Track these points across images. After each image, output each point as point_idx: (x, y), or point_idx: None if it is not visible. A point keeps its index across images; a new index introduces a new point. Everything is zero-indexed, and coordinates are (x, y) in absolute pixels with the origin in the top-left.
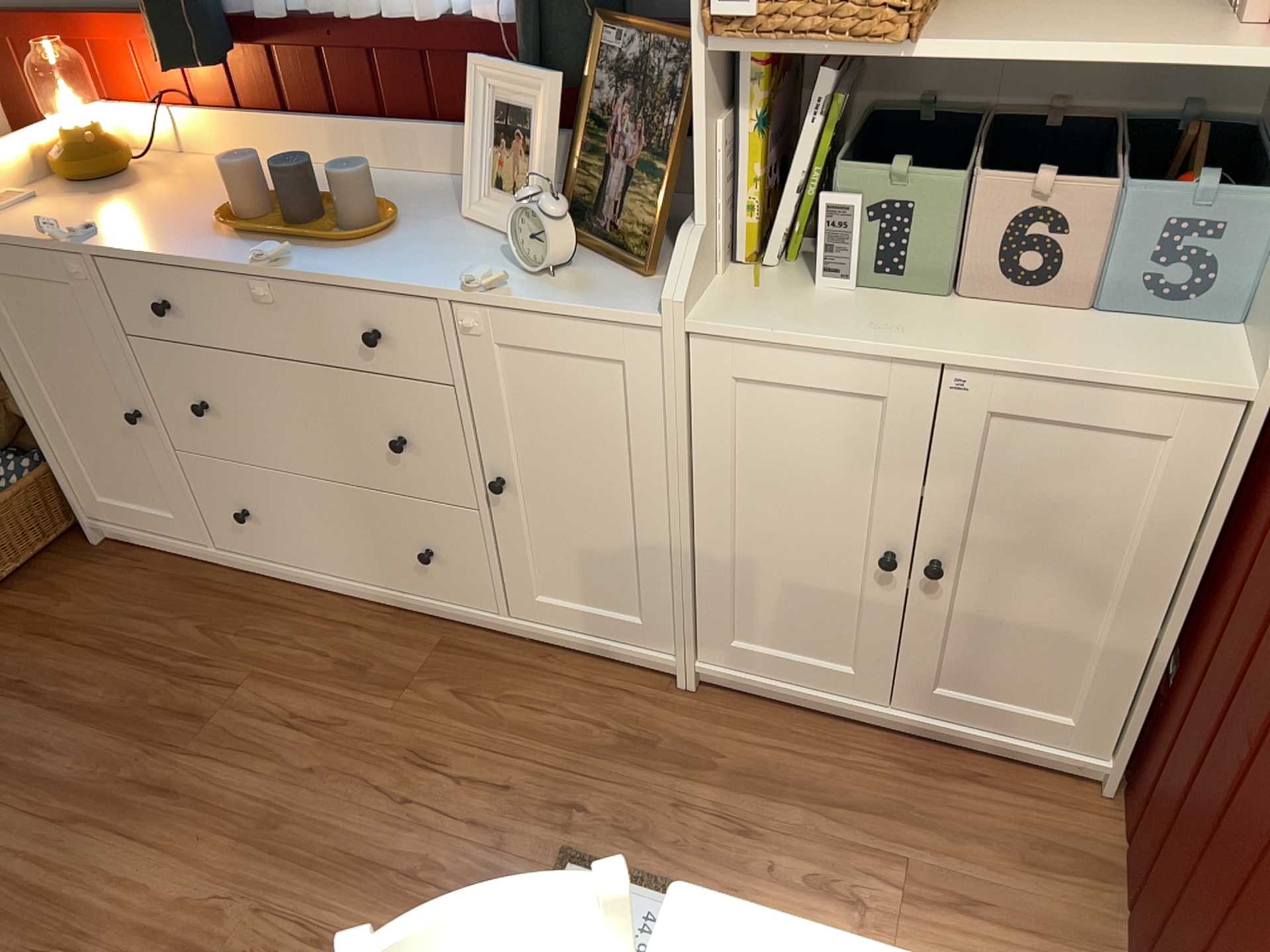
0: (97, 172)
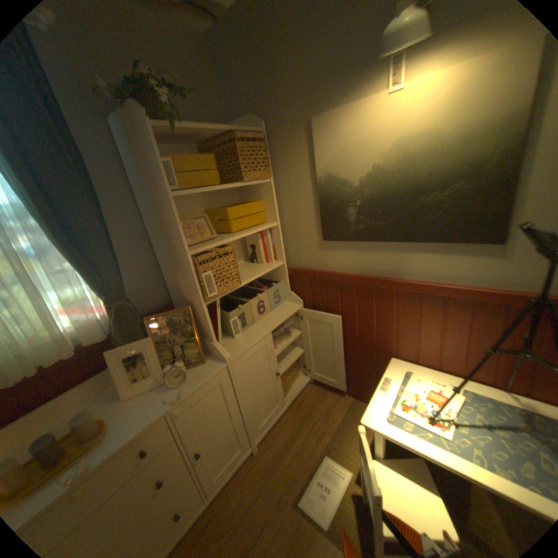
0: None
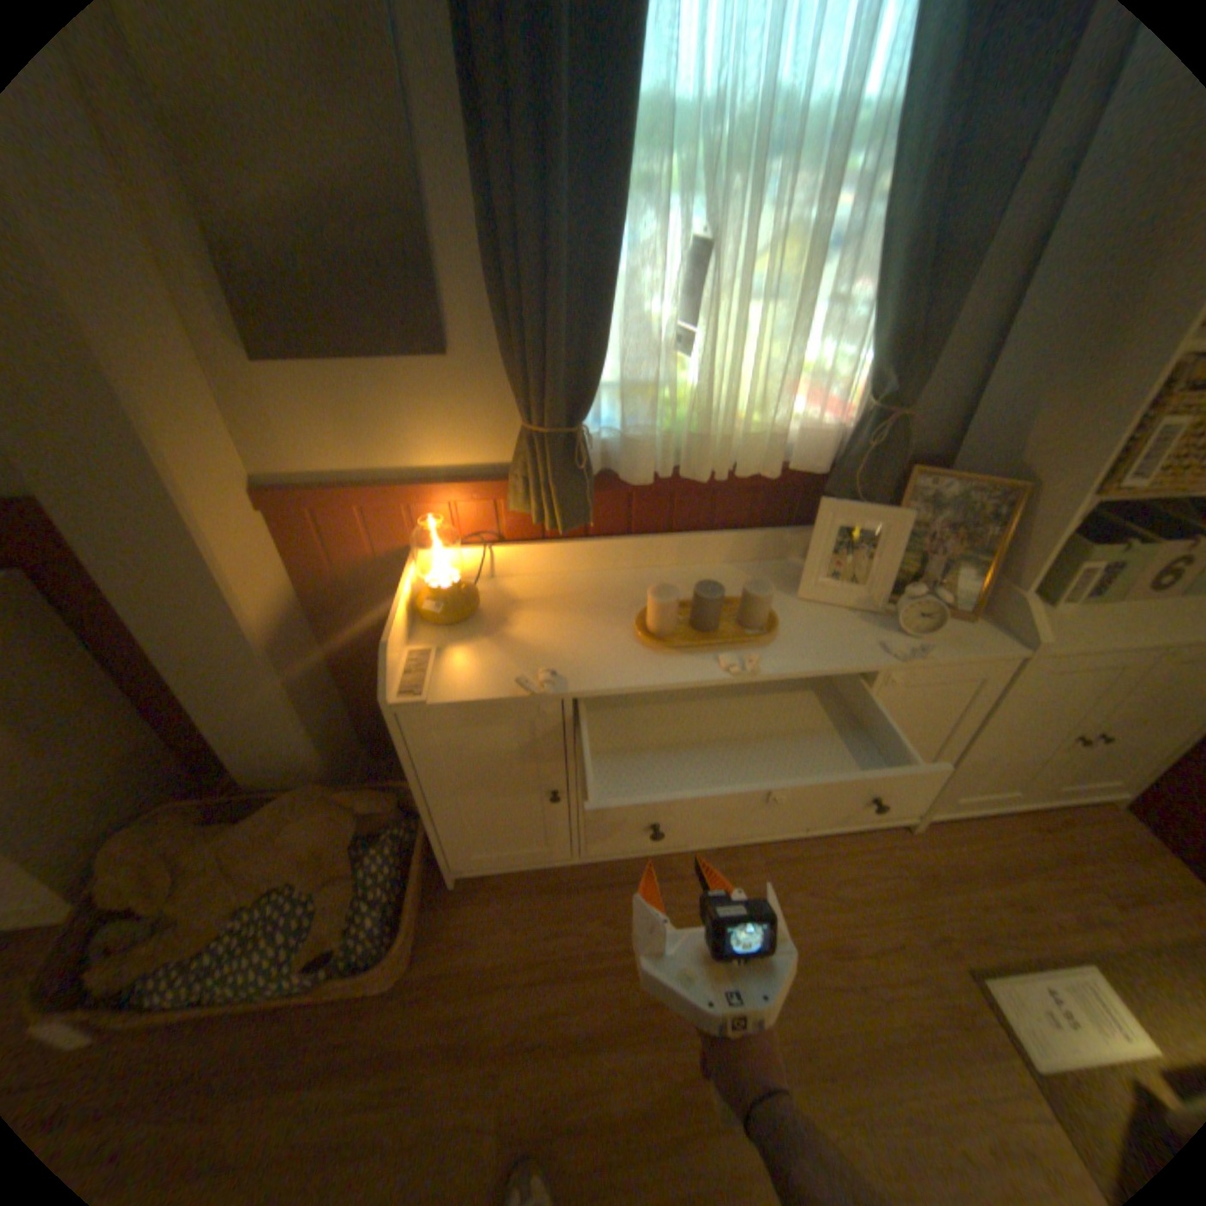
0: (464, 612)
